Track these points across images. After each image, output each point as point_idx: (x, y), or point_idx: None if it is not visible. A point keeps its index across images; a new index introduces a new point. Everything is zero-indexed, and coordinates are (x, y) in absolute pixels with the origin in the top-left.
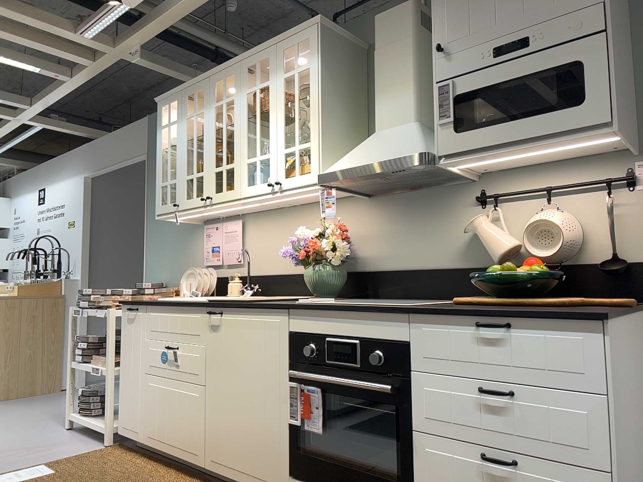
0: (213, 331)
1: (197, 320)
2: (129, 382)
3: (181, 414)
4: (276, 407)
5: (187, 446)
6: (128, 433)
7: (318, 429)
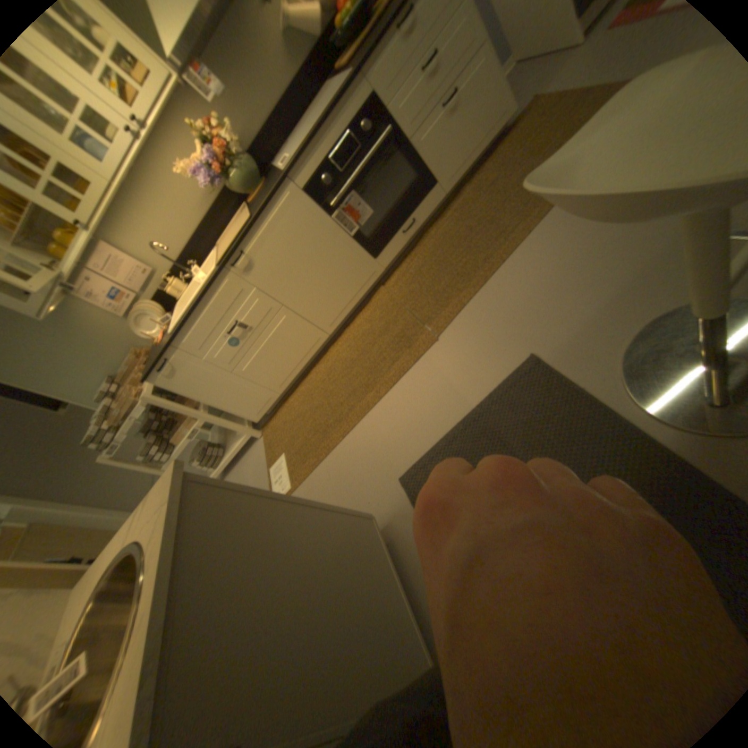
0: (251, 270)
1: (229, 284)
2: (228, 395)
3: (286, 342)
4: (337, 240)
5: (310, 344)
6: (265, 409)
7: (369, 212)
